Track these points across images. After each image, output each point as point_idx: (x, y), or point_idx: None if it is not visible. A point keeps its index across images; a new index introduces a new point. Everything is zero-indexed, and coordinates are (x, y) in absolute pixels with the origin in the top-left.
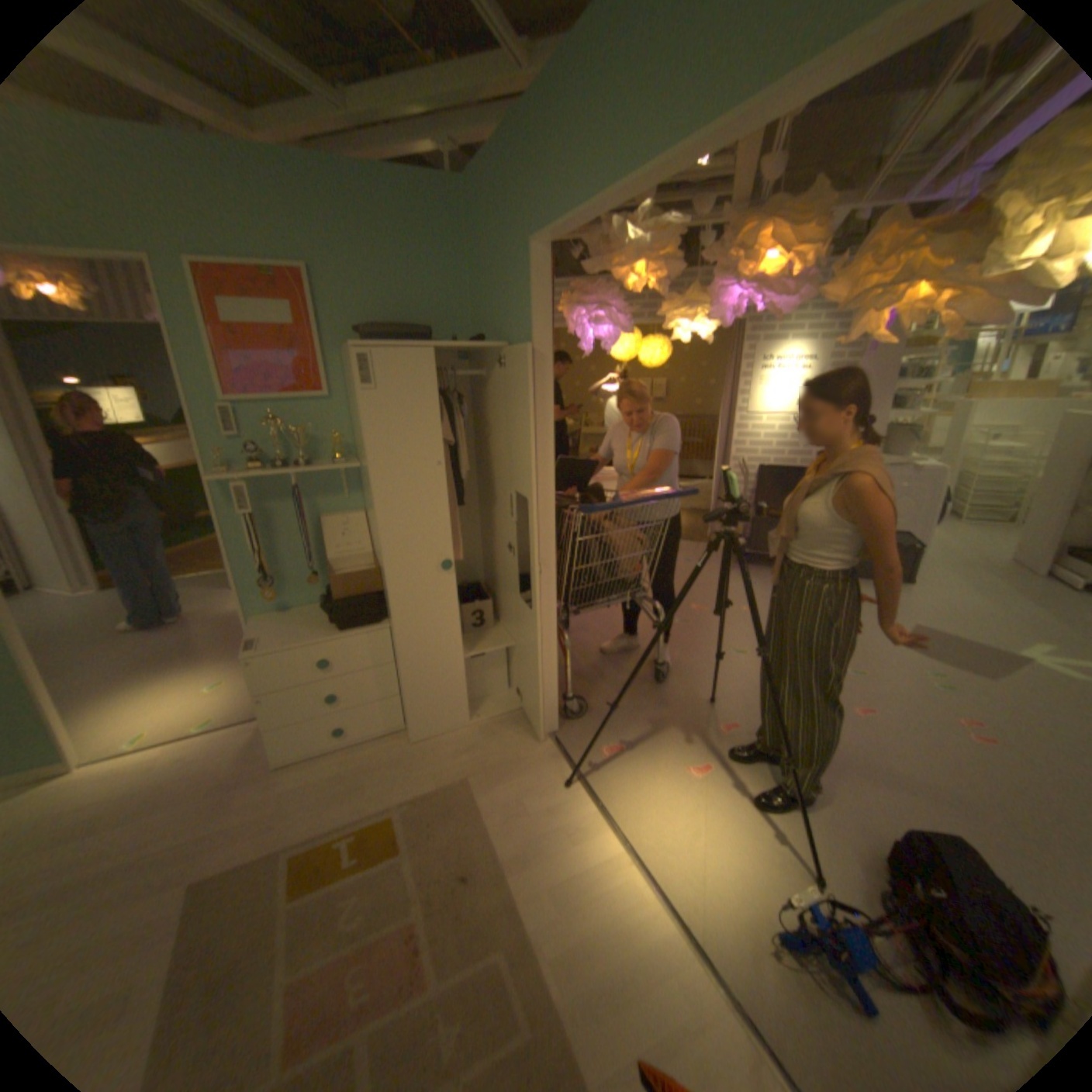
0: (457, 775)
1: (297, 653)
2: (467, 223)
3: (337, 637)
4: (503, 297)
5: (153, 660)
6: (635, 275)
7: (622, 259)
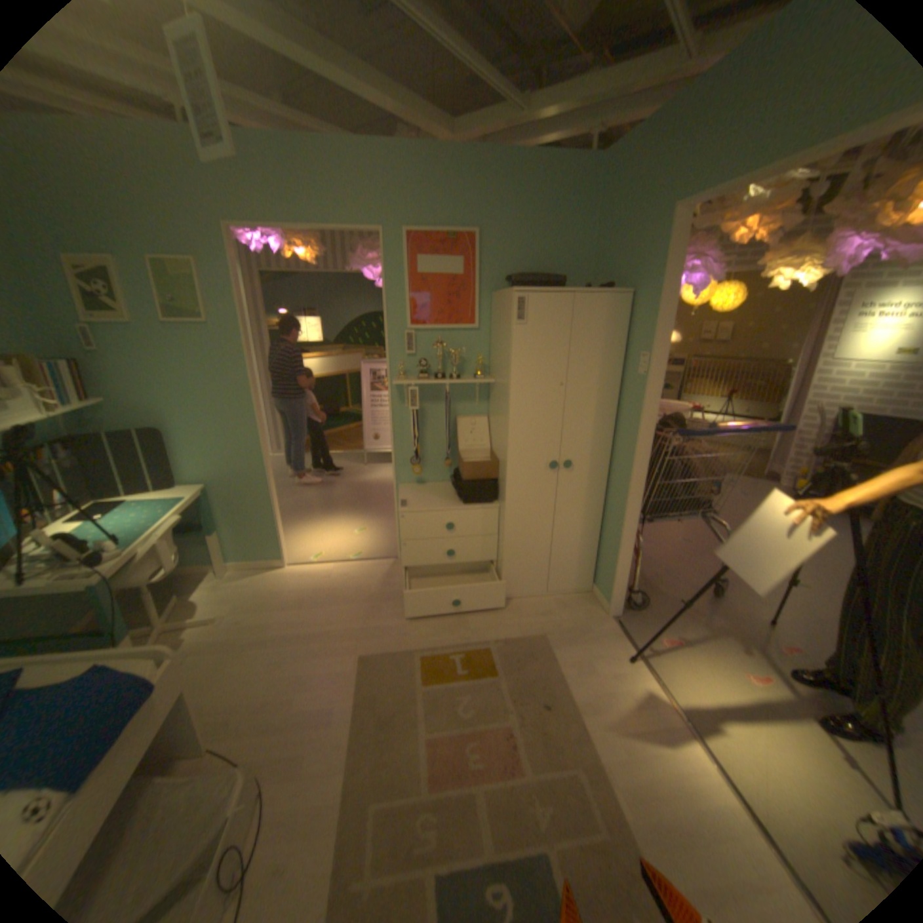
0: (538, 630)
1: (434, 514)
2: (604, 190)
3: (461, 507)
4: (634, 251)
5: (322, 505)
6: (743, 227)
7: (735, 213)
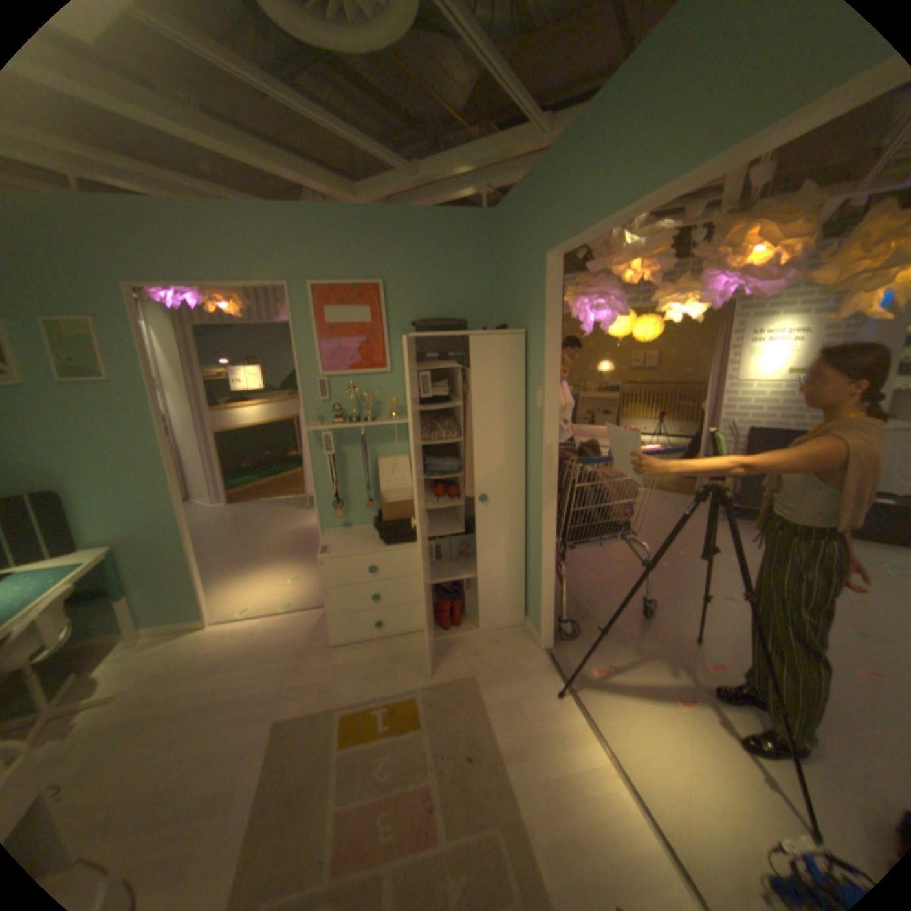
0: (467, 672)
1: (355, 558)
2: (497, 242)
3: (384, 549)
4: (523, 295)
5: (257, 555)
6: (631, 270)
7: (621, 258)
